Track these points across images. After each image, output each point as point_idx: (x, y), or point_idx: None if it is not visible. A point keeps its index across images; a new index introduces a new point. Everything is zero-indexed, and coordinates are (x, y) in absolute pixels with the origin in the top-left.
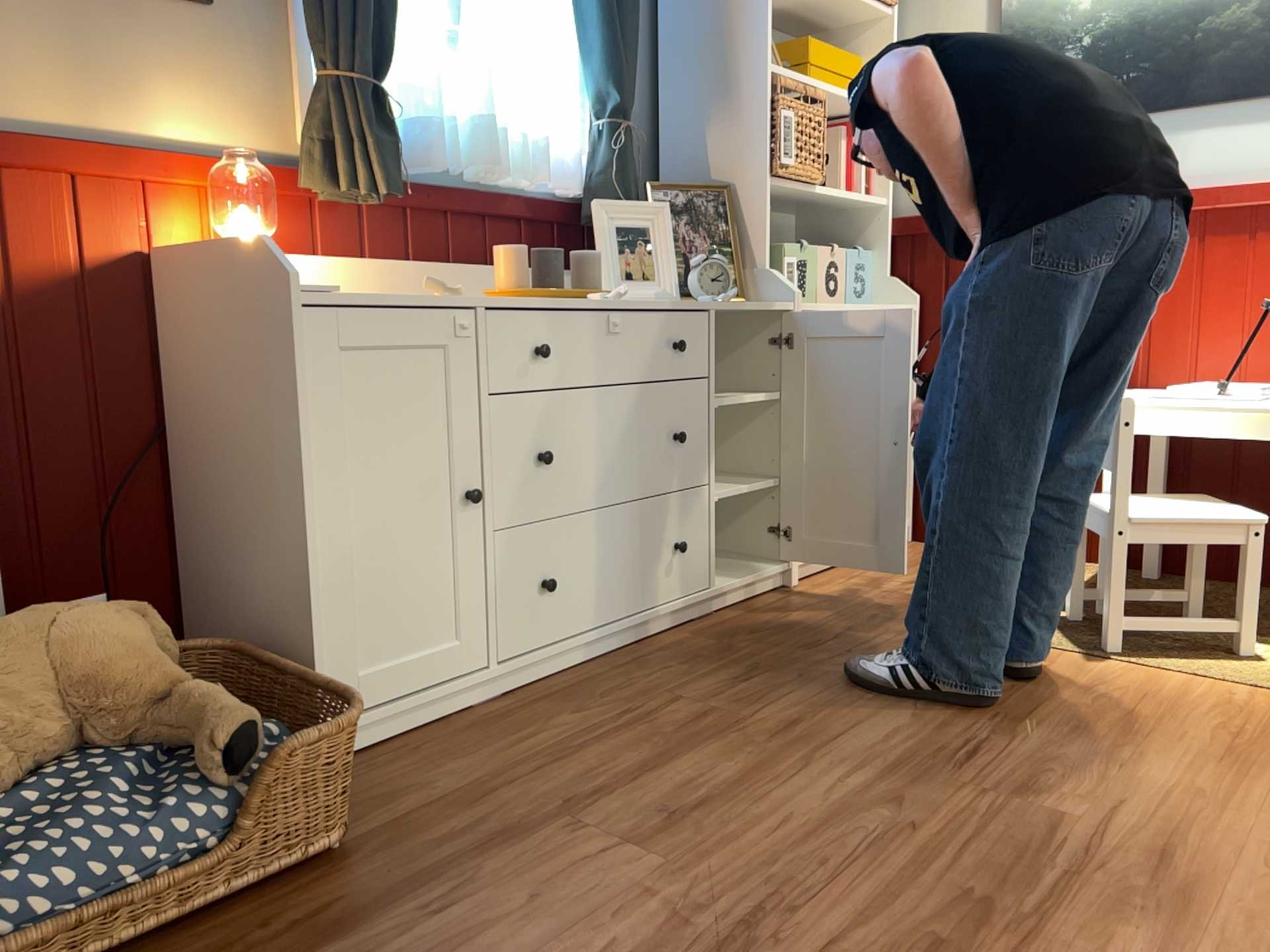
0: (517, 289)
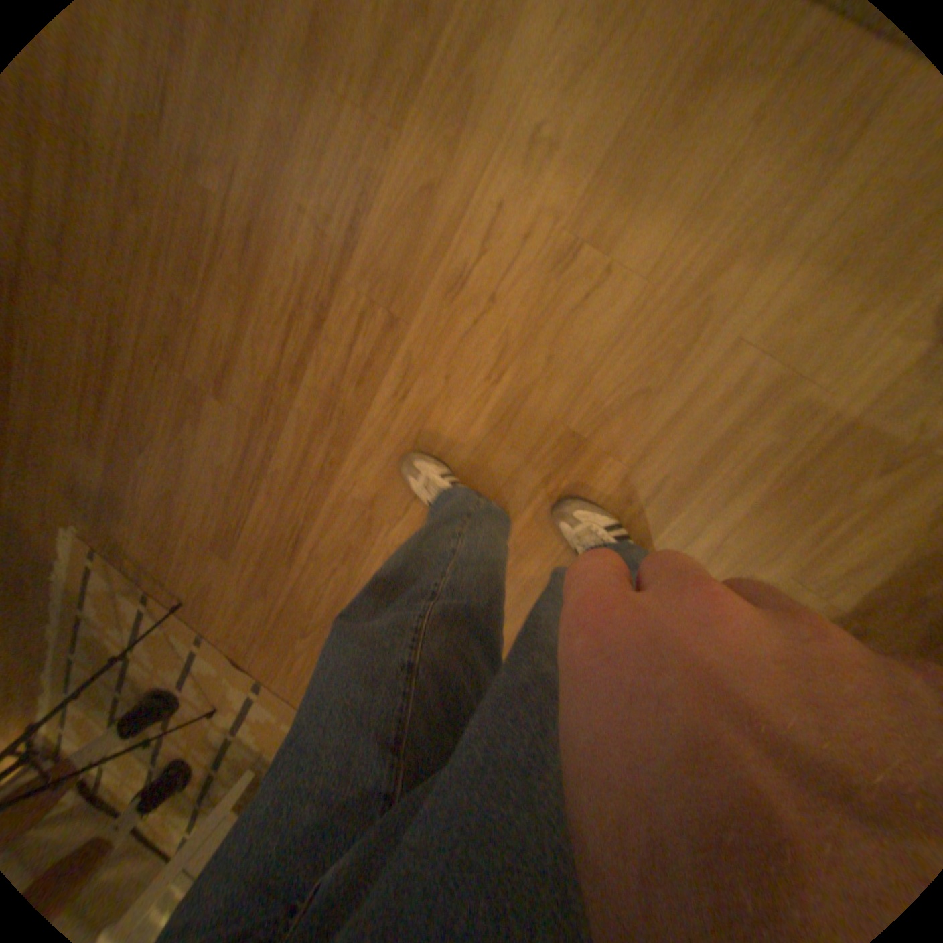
0: None
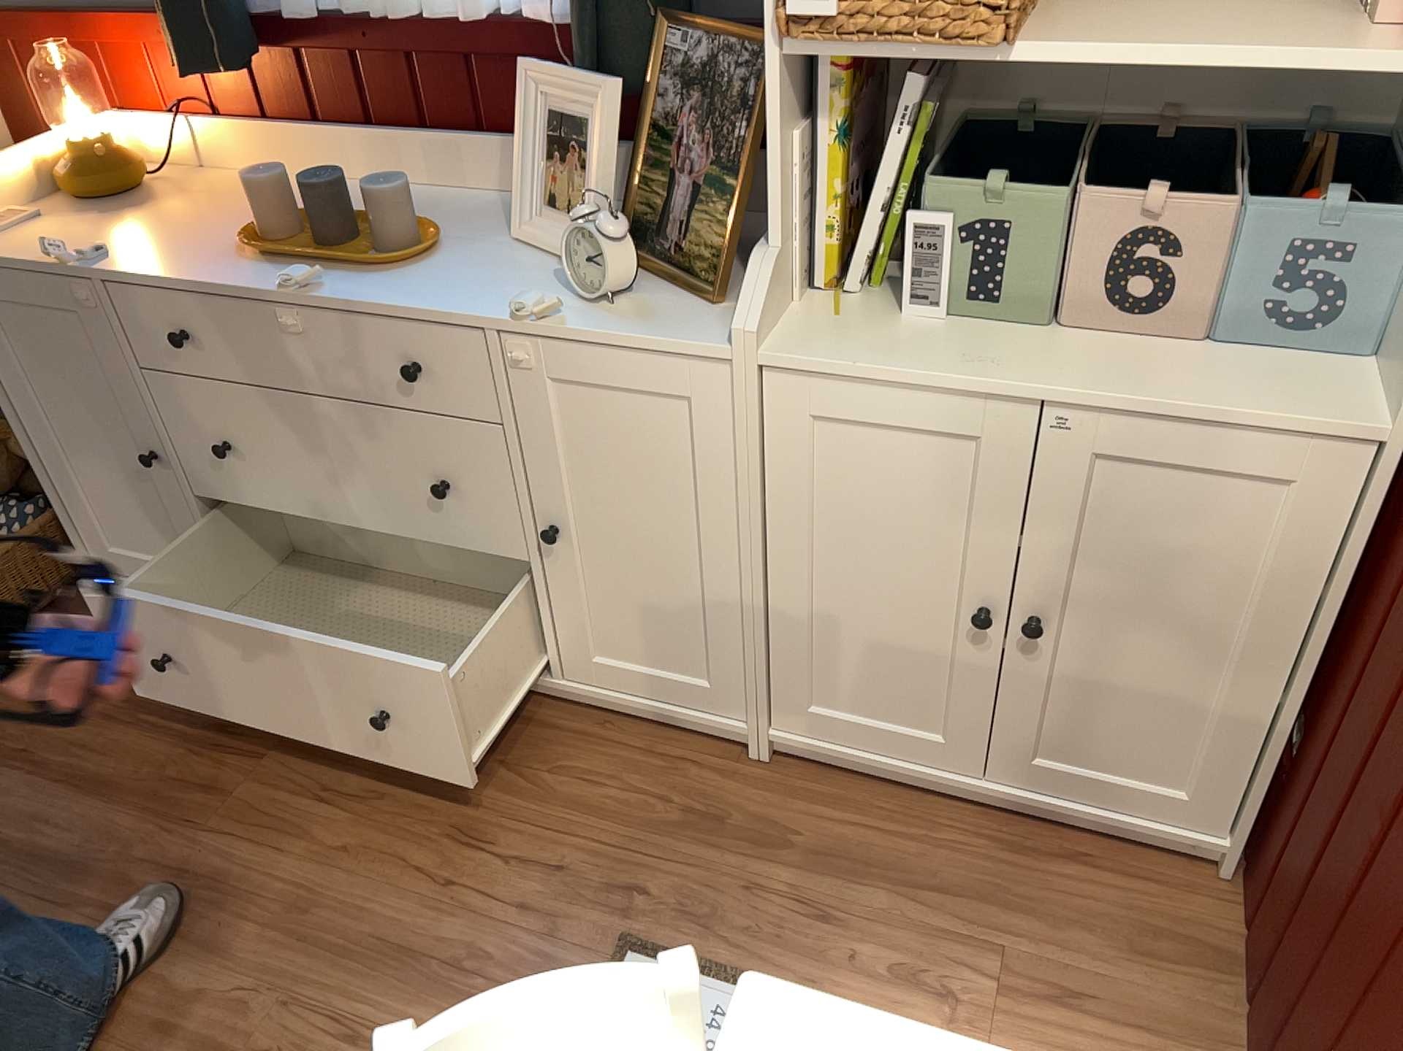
0: (260, 241)
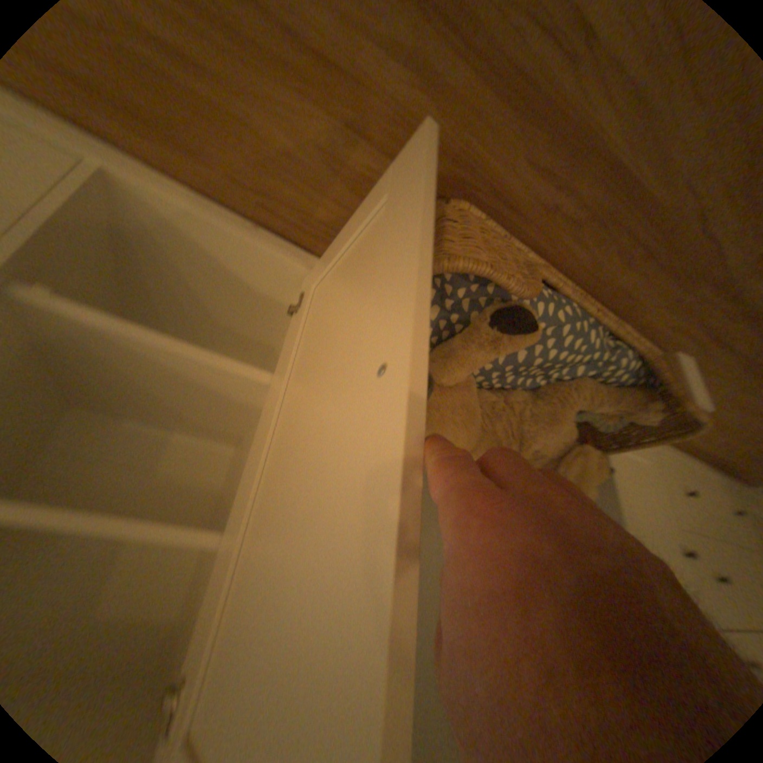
0: None
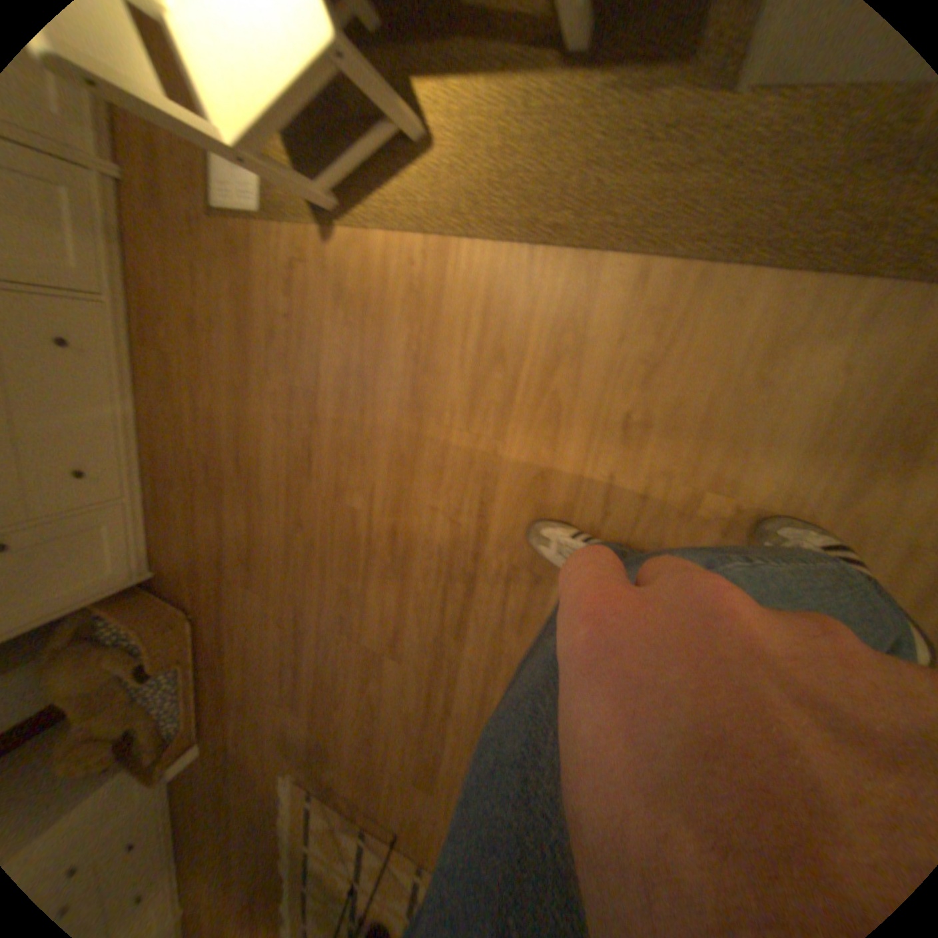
0: None
